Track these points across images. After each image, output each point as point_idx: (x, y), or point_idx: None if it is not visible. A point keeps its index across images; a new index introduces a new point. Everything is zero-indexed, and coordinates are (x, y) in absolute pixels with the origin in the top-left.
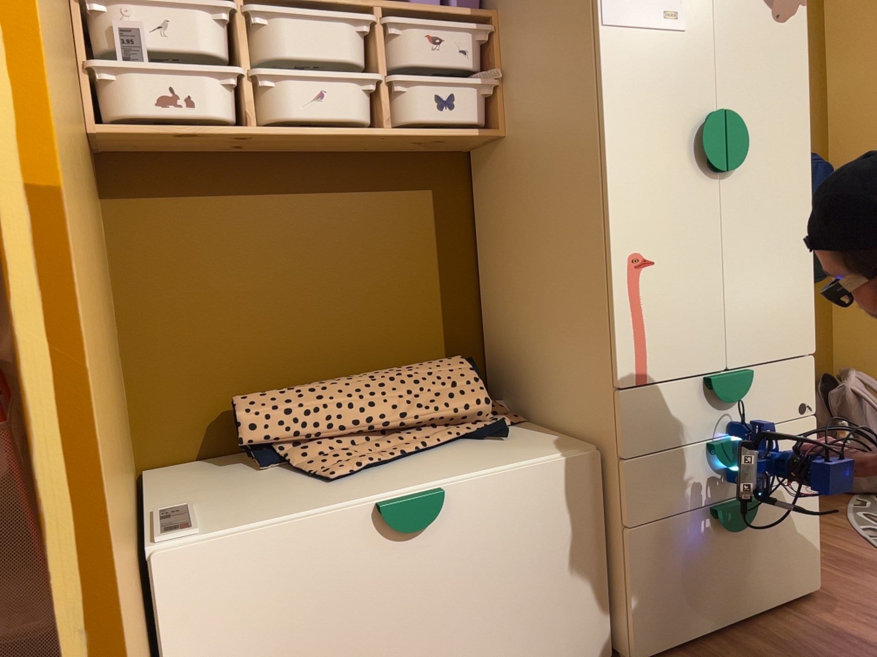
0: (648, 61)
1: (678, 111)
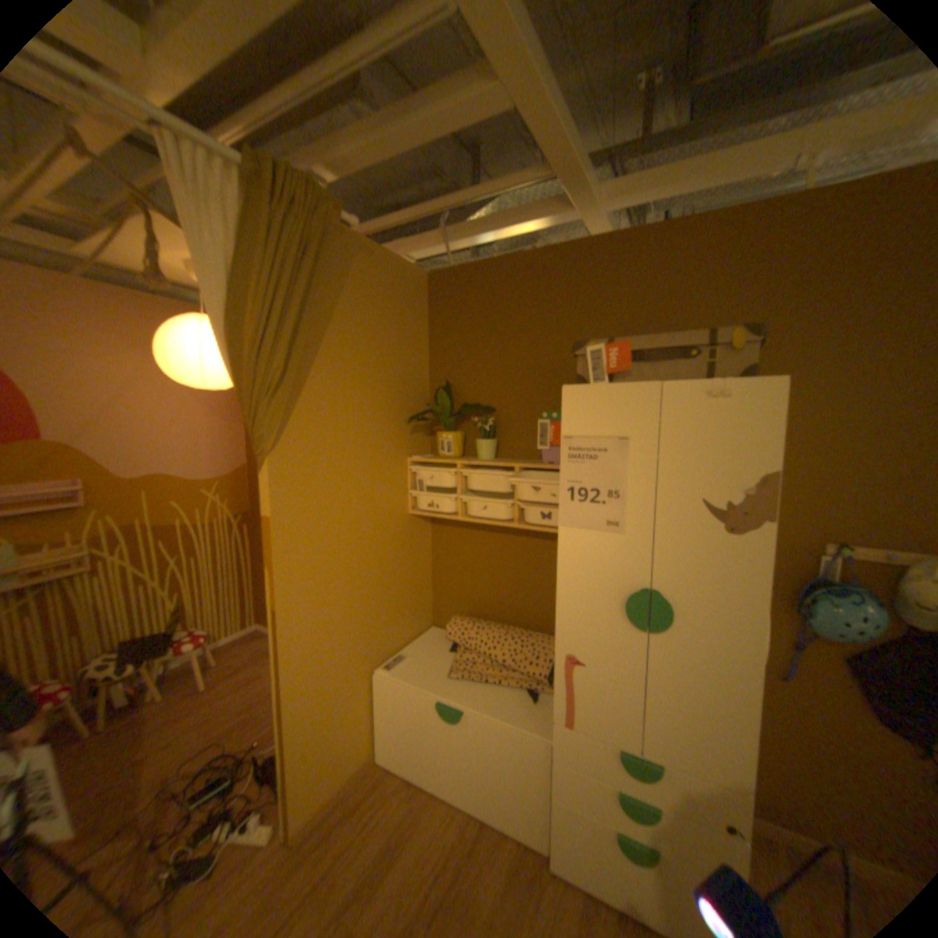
0: (592, 548)
1: (613, 582)
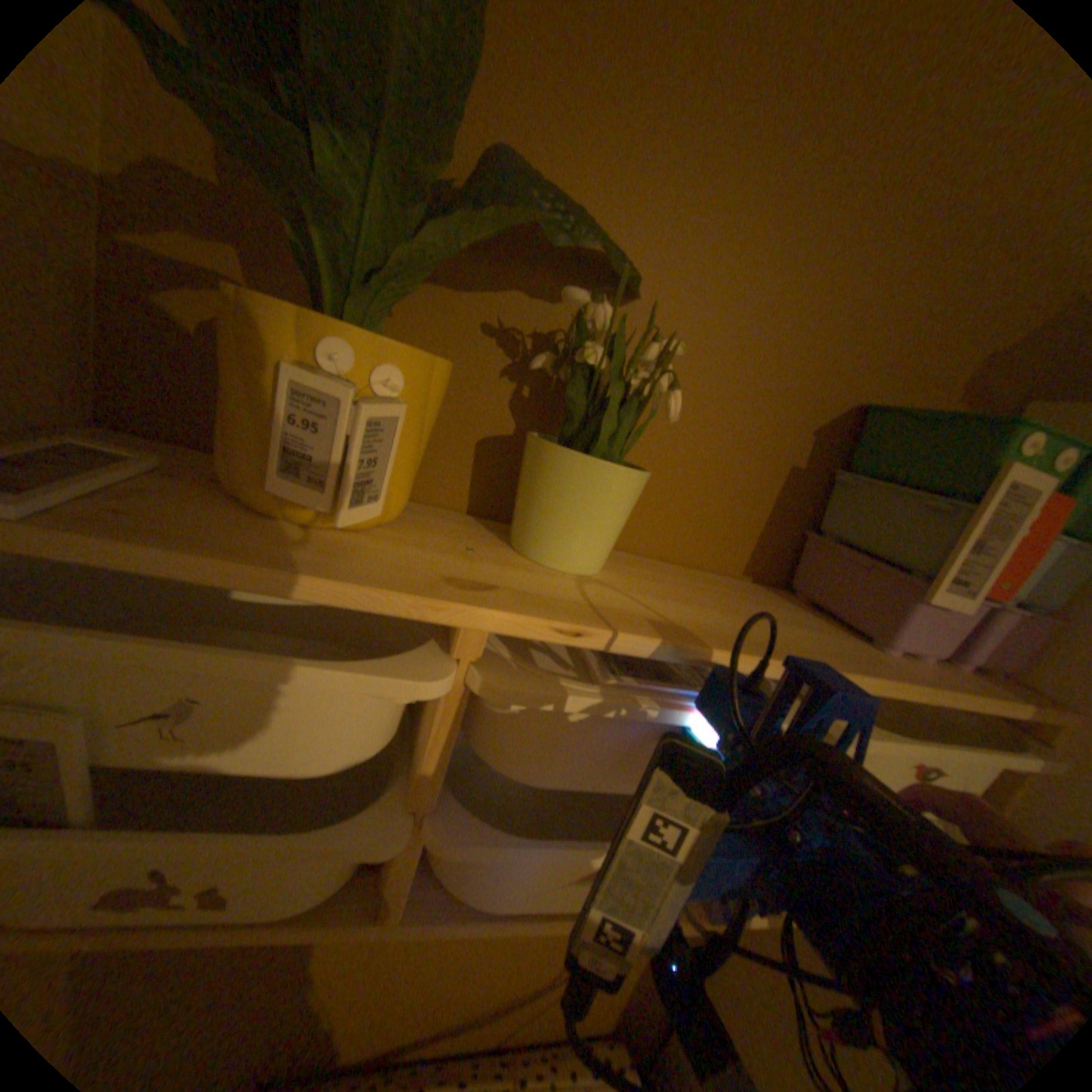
0: None
1: None
